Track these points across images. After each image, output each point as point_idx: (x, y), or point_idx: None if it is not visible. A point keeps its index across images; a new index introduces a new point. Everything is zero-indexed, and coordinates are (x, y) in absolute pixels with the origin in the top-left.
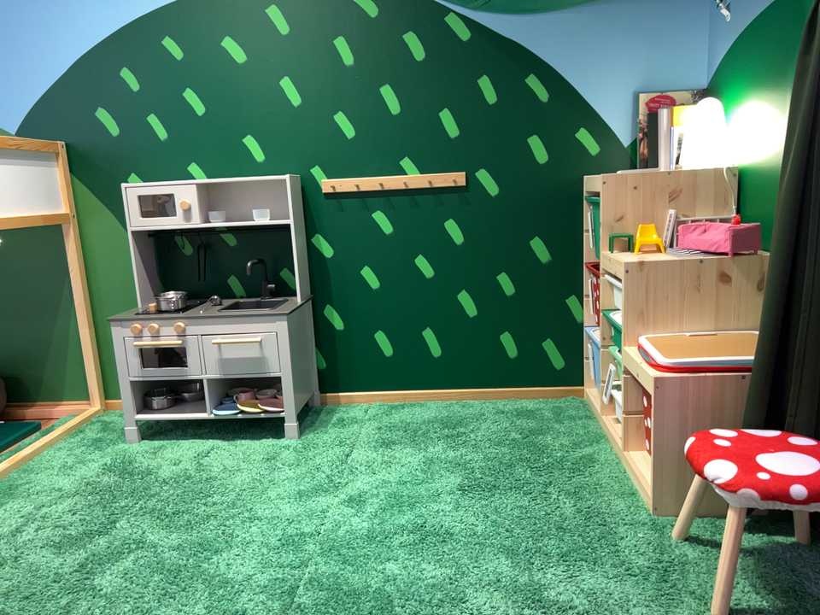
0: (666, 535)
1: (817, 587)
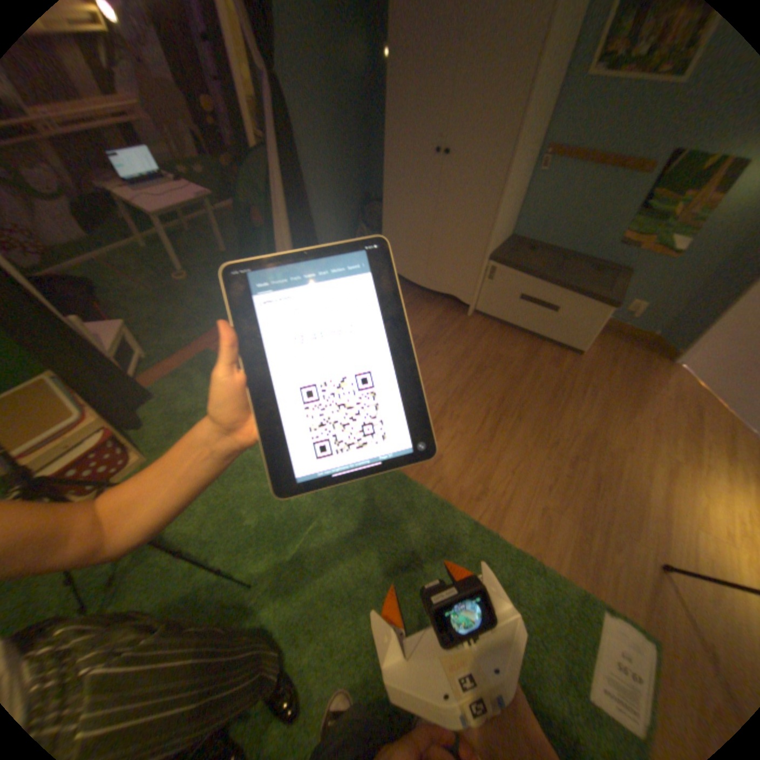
0: (160, 447)
1: (168, 399)
